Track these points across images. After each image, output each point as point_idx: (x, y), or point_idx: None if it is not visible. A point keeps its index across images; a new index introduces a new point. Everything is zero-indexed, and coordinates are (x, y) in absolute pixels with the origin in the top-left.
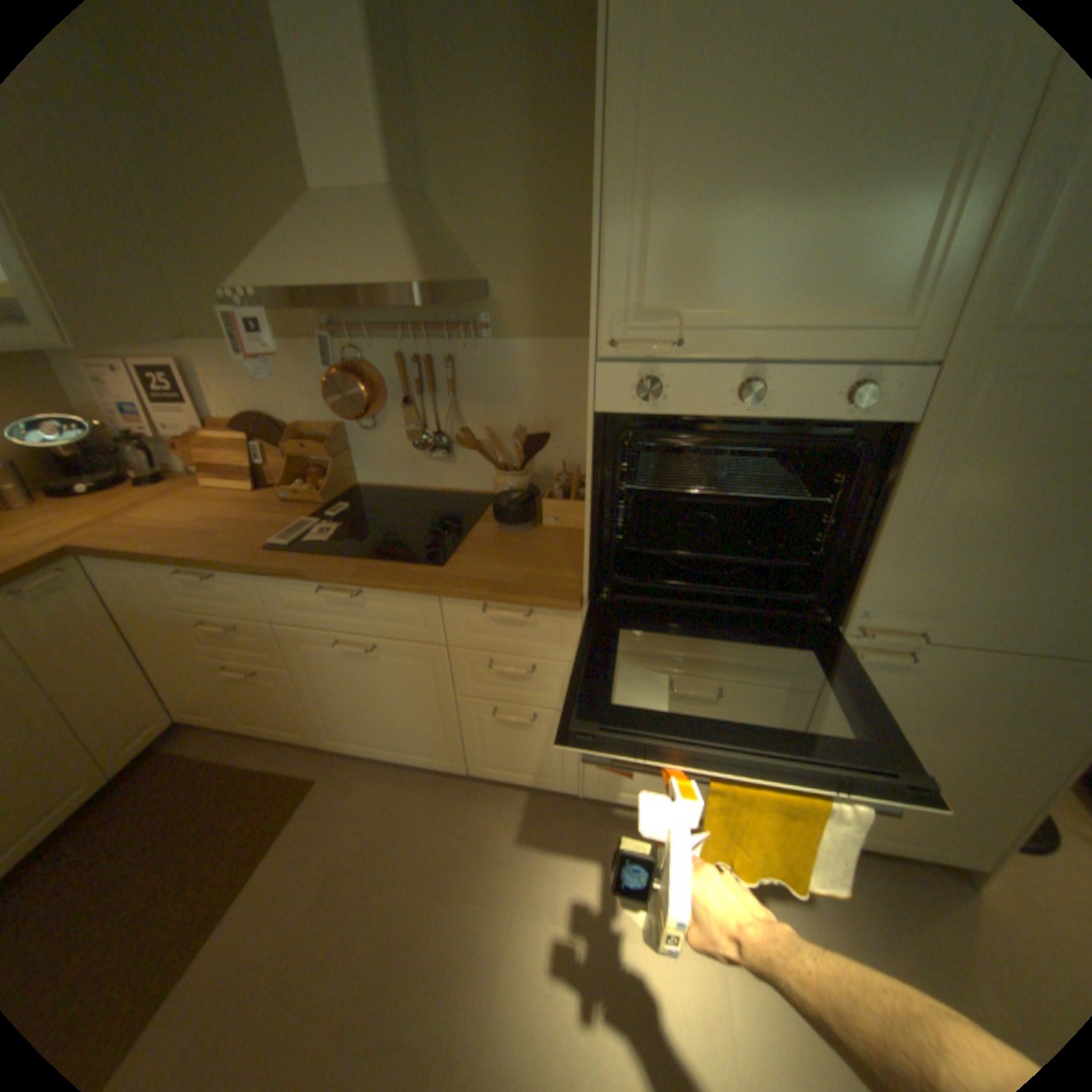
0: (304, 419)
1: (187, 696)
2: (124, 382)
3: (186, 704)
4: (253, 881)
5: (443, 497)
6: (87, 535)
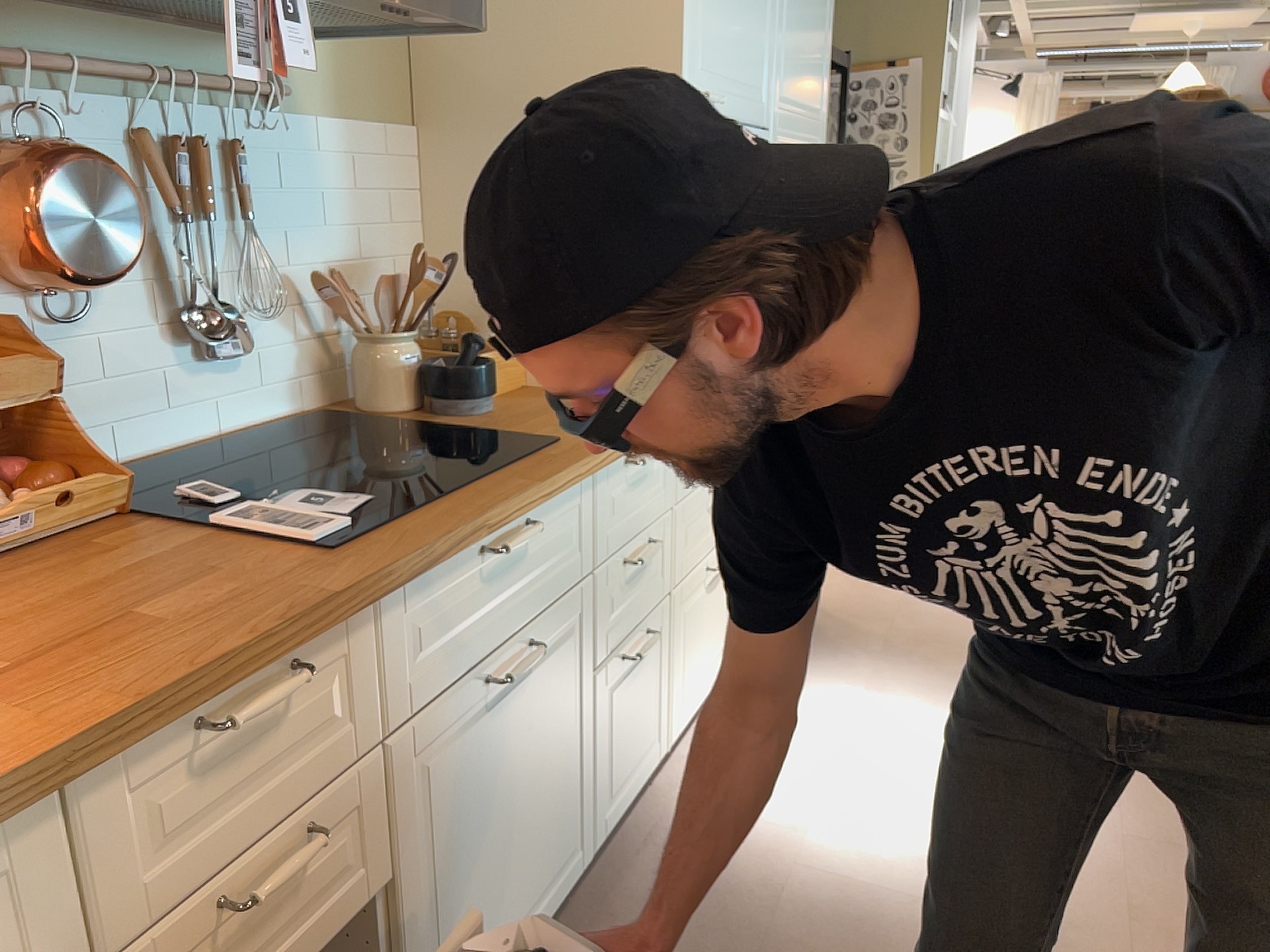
0: None
1: None
2: None
3: None
4: None
5: (245, 445)
6: None
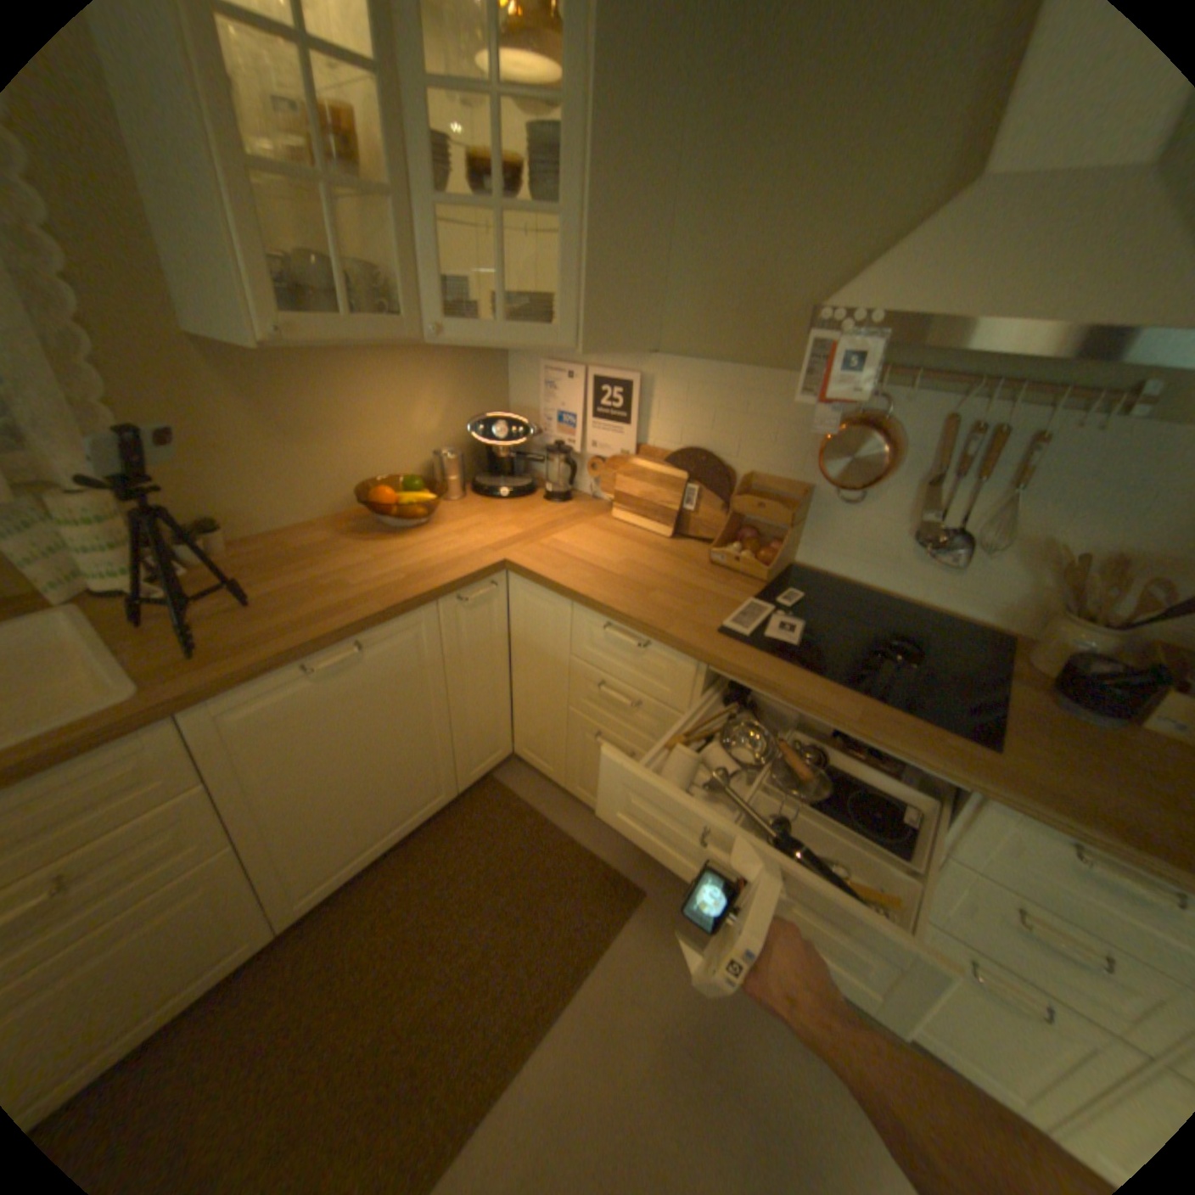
0: (762, 470)
1: (542, 739)
2: (577, 392)
3: (537, 745)
4: (583, 997)
5: (923, 616)
6: (522, 553)
